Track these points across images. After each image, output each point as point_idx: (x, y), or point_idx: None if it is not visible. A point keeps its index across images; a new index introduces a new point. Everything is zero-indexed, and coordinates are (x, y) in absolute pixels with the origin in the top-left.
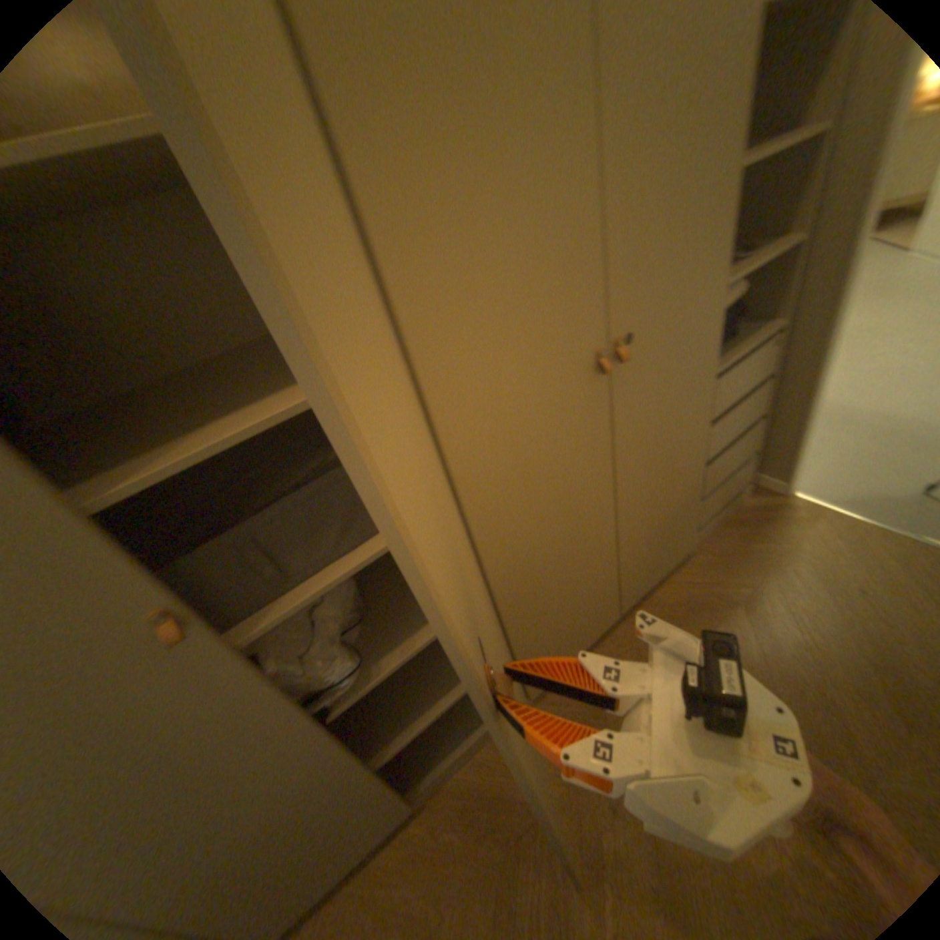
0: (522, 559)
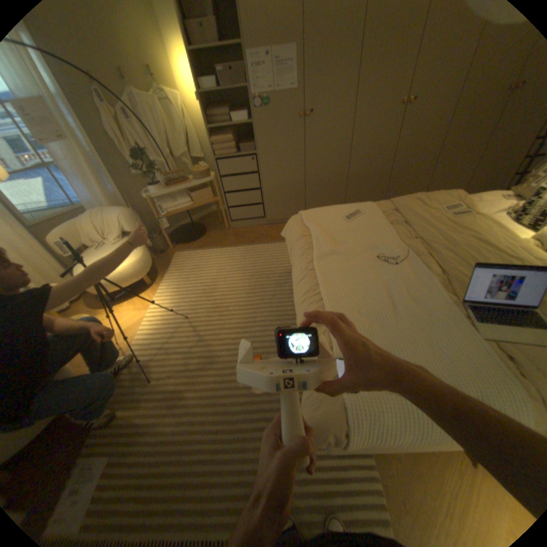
0: (454, 141)
